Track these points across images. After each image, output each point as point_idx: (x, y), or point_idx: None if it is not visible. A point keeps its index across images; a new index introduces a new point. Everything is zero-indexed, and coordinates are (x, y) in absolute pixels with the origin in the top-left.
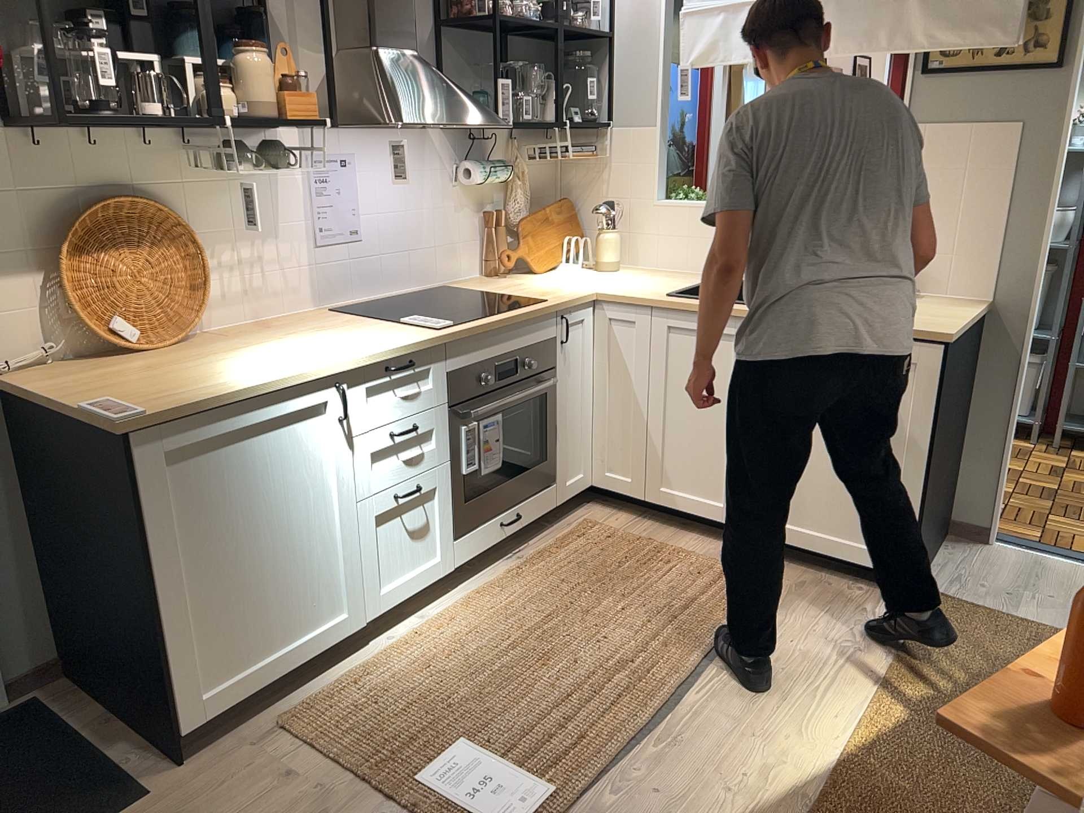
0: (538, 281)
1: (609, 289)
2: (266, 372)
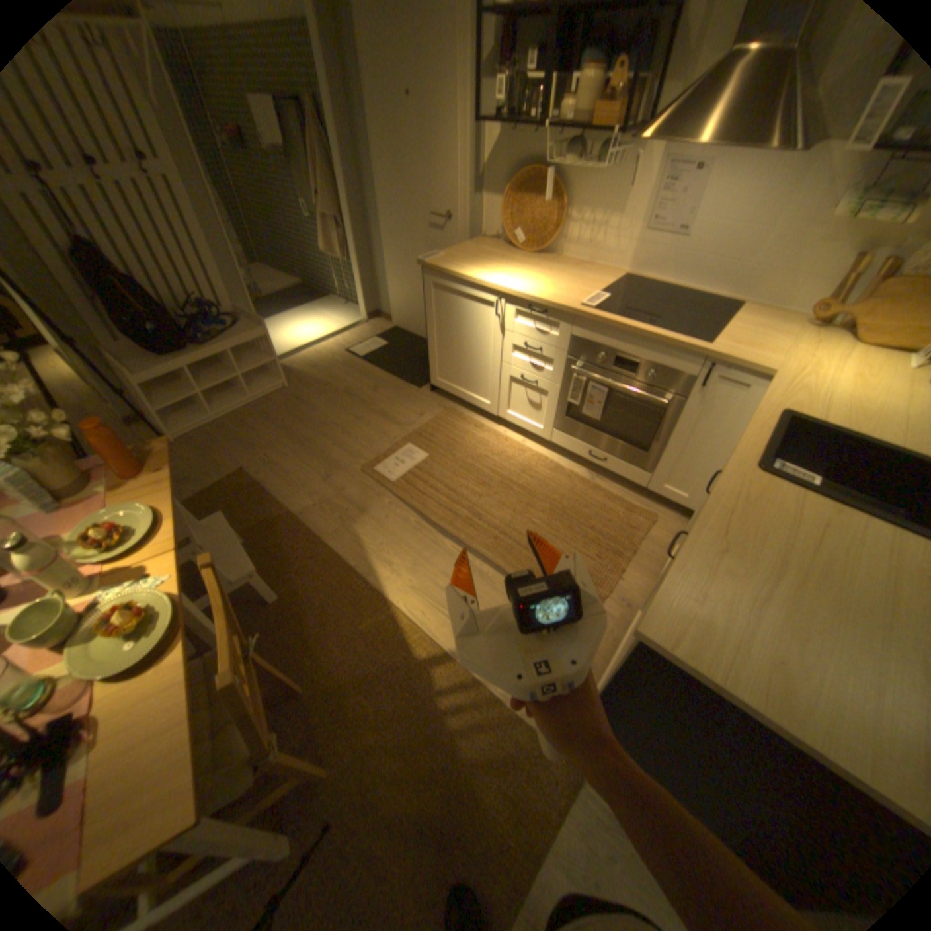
0: (811, 343)
1: (804, 380)
2: (481, 274)
